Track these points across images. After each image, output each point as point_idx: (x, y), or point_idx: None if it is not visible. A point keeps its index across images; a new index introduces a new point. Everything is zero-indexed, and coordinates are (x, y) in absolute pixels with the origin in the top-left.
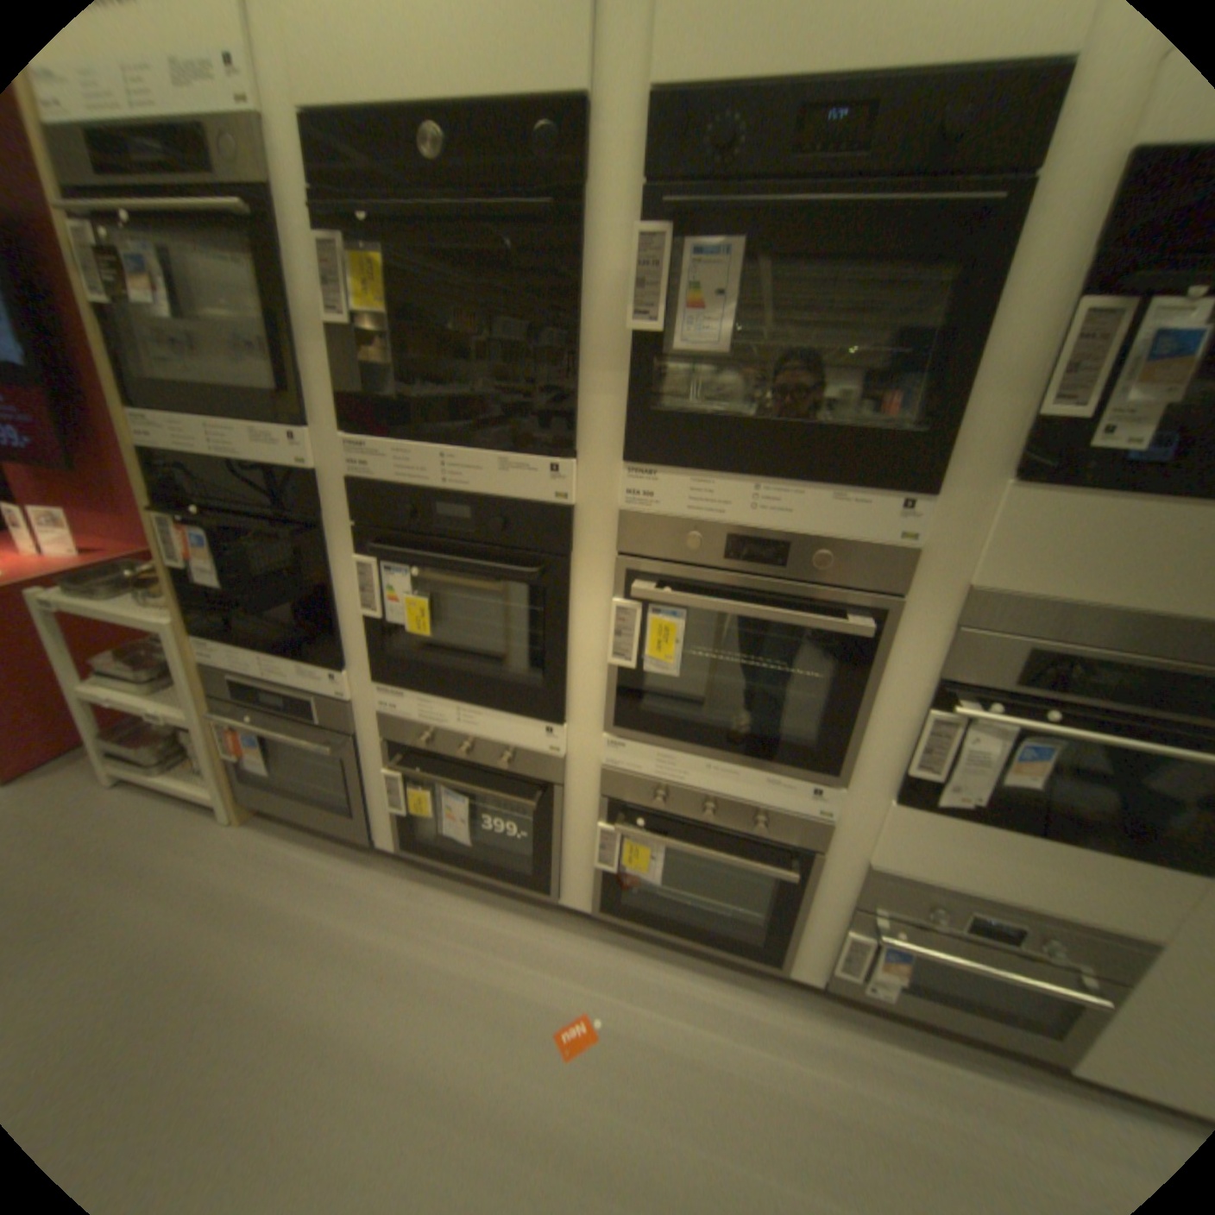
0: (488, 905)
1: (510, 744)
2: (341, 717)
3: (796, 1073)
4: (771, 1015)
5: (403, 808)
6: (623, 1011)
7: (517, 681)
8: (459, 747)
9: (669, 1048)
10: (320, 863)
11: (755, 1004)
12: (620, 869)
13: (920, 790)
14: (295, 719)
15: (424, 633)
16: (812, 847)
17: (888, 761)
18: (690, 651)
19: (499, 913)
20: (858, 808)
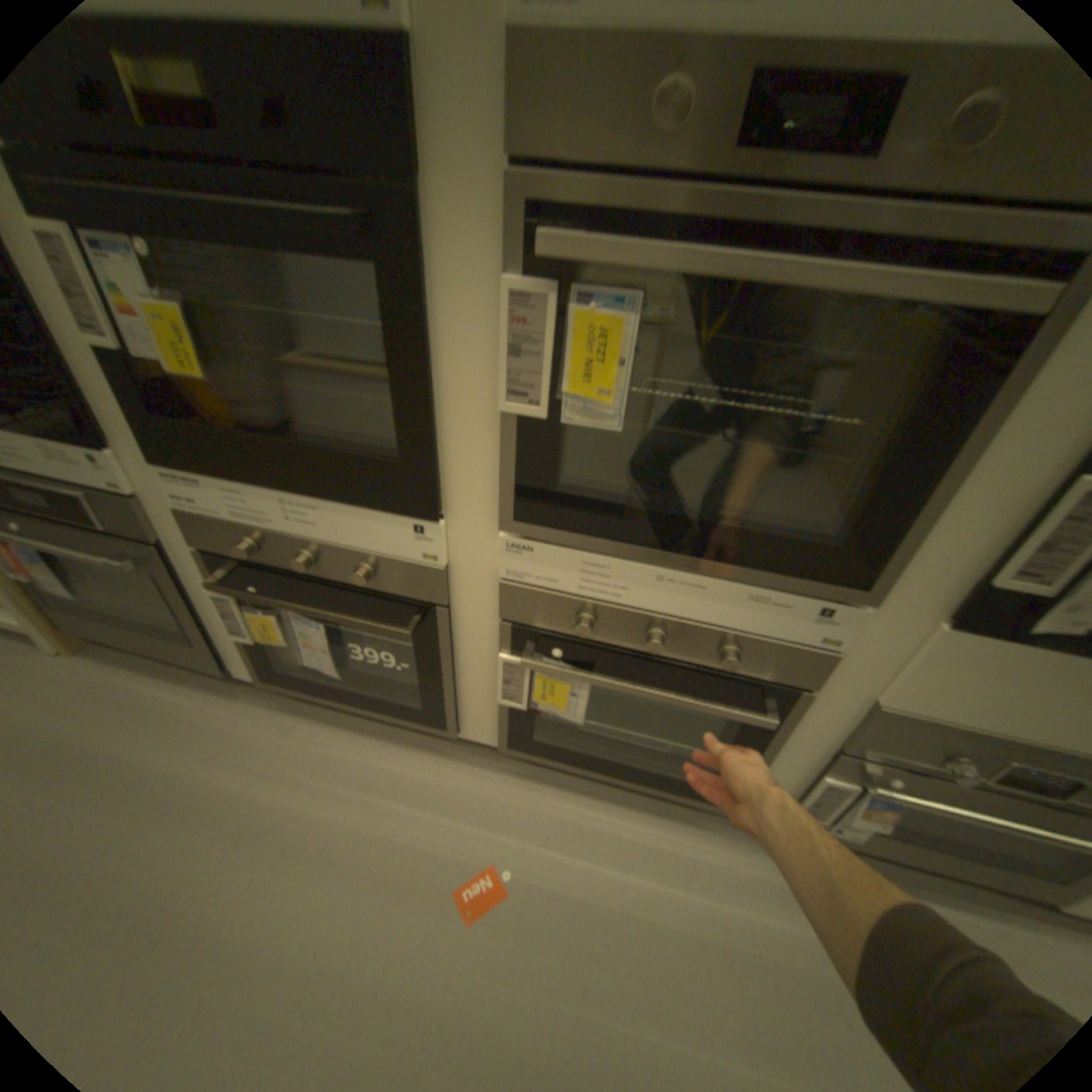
0: (377, 735)
1: (367, 549)
2: (128, 516)
3: (739, 917)
4: (709, 849)
5: (248, 633)
6: (537, 854)
7: (361, 451)
8: (296, 554)
9: (591, 895)
10: (172, 693)
11: (690, 836)
12: (531, 702)
13: (1000, 605)
14: (76, 522)
15: (193, 370)
16: (800, 681)
17: (956, 561)
18: (642, 382)
19: (389, 744)
20: (882, 630)
